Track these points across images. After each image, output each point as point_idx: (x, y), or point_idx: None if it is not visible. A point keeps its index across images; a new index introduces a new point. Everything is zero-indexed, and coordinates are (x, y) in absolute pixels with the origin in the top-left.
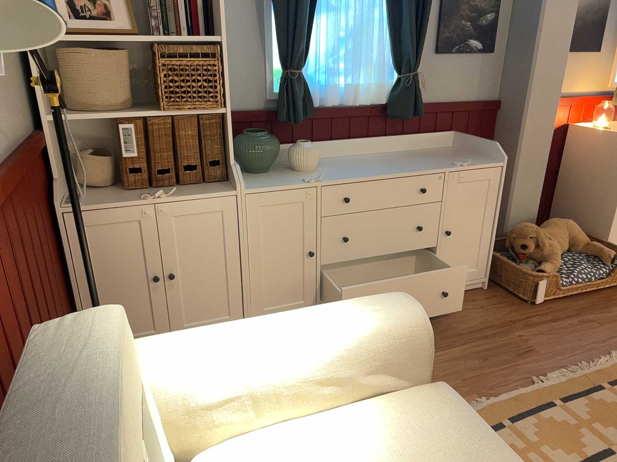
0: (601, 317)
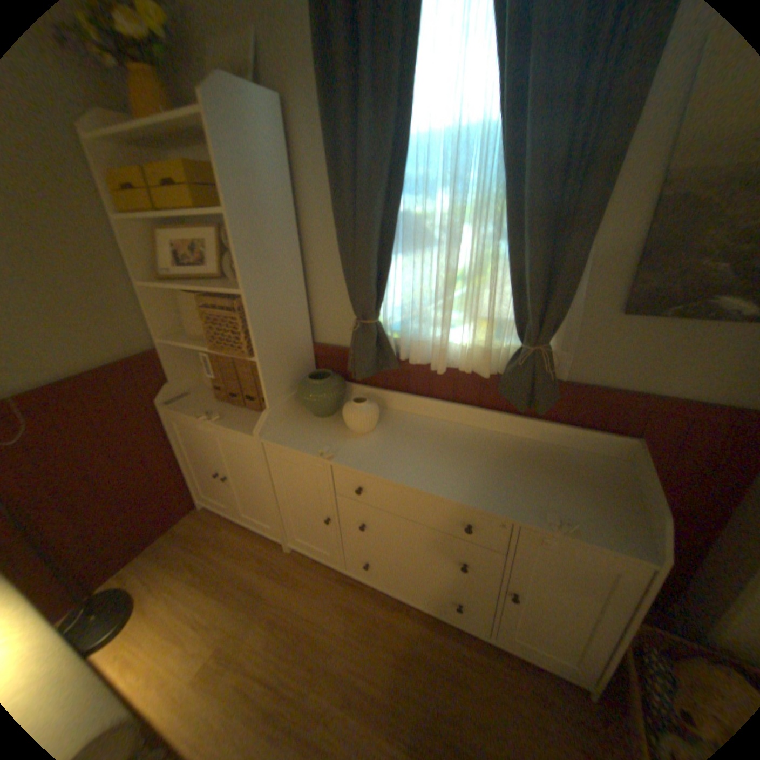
0: None
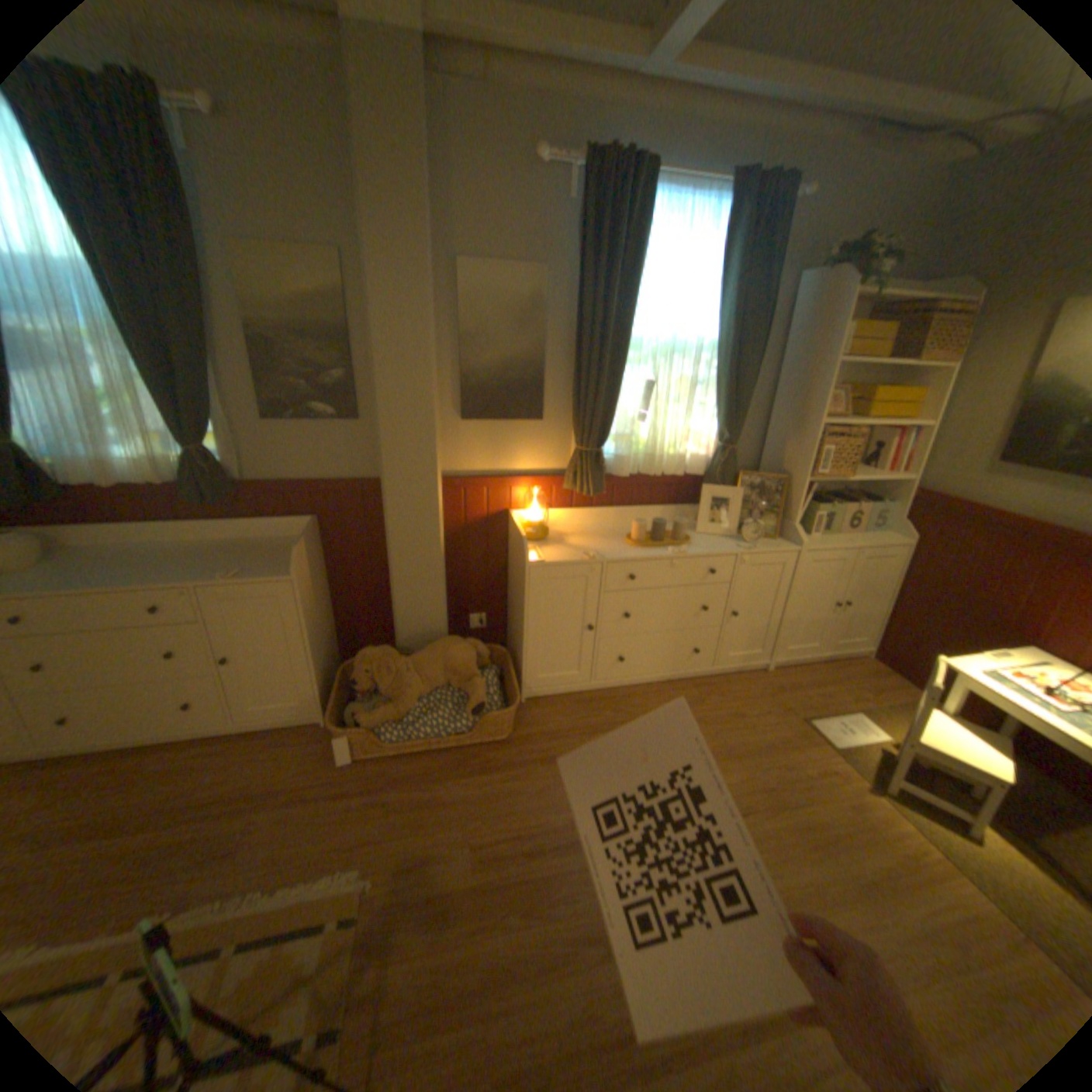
0: (406, 799)
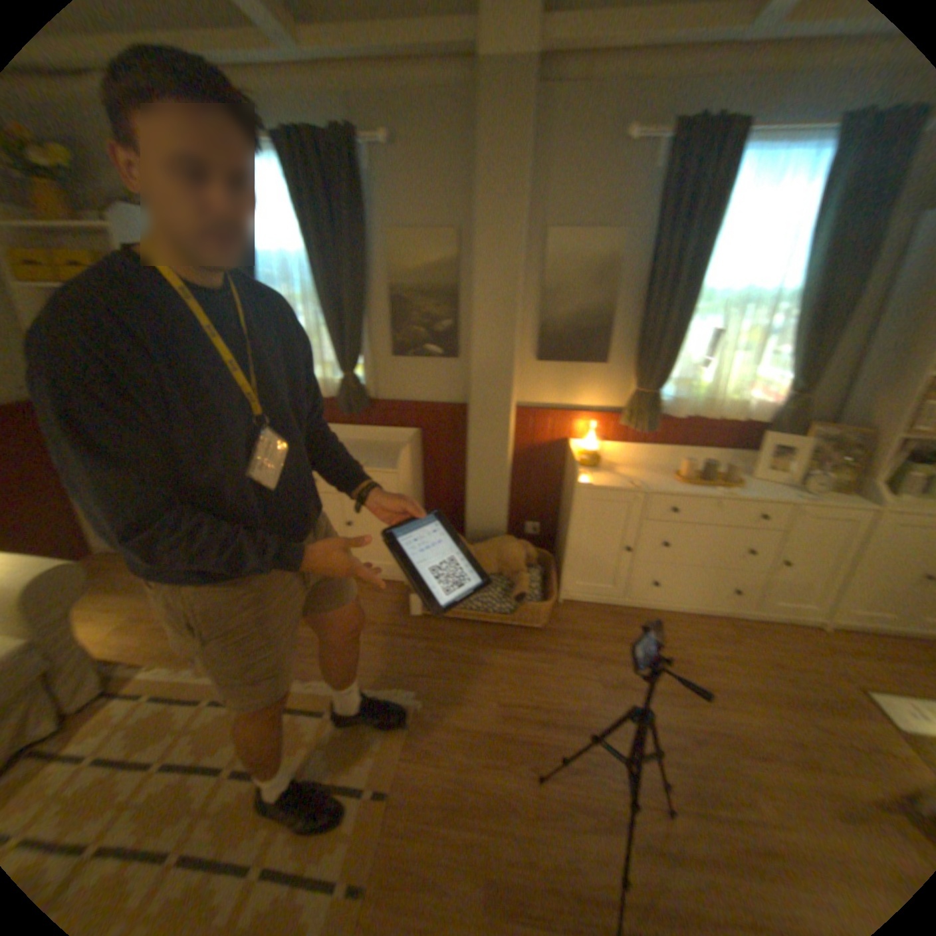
0: (456, 653)
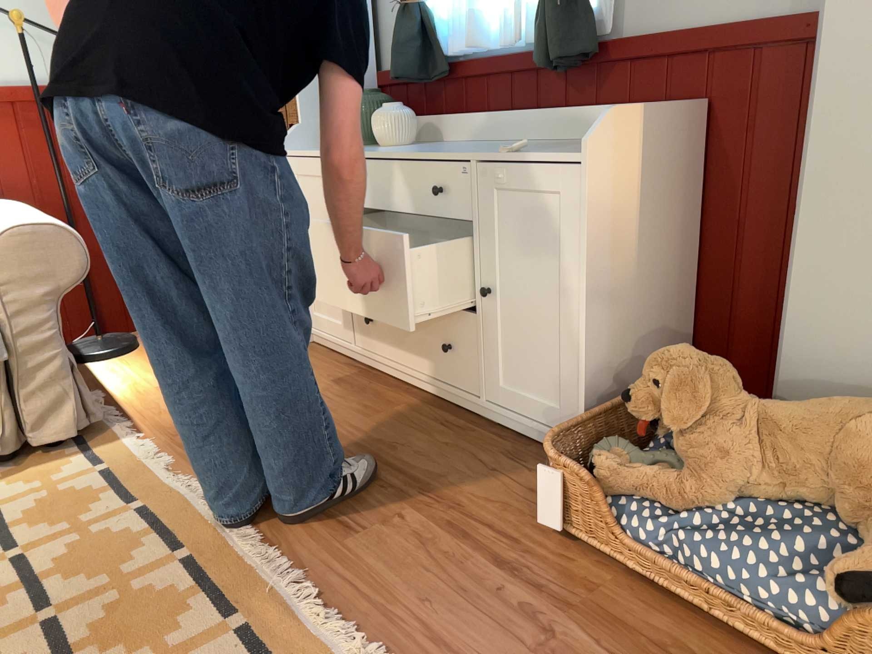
0: None
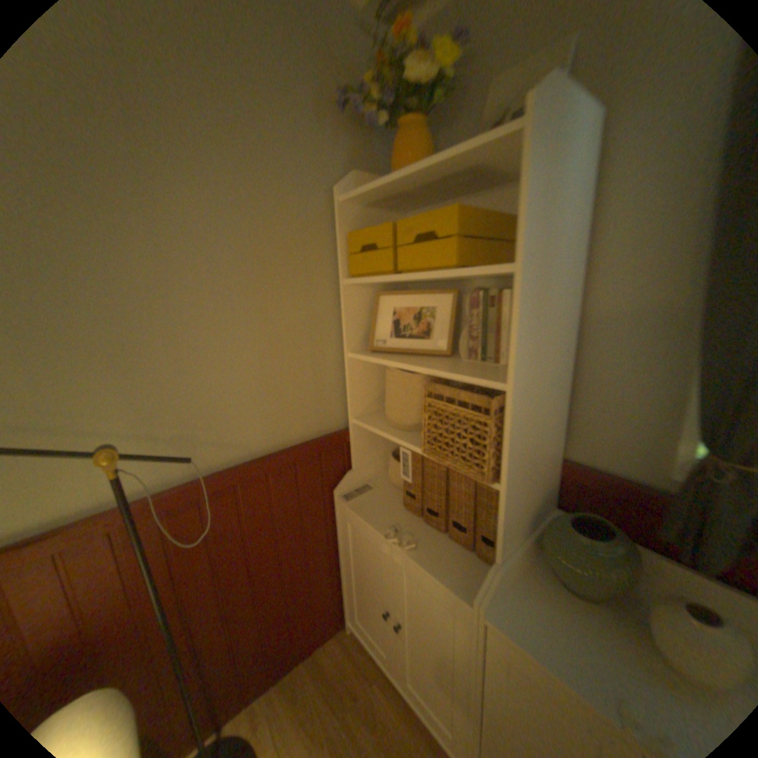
0: None
